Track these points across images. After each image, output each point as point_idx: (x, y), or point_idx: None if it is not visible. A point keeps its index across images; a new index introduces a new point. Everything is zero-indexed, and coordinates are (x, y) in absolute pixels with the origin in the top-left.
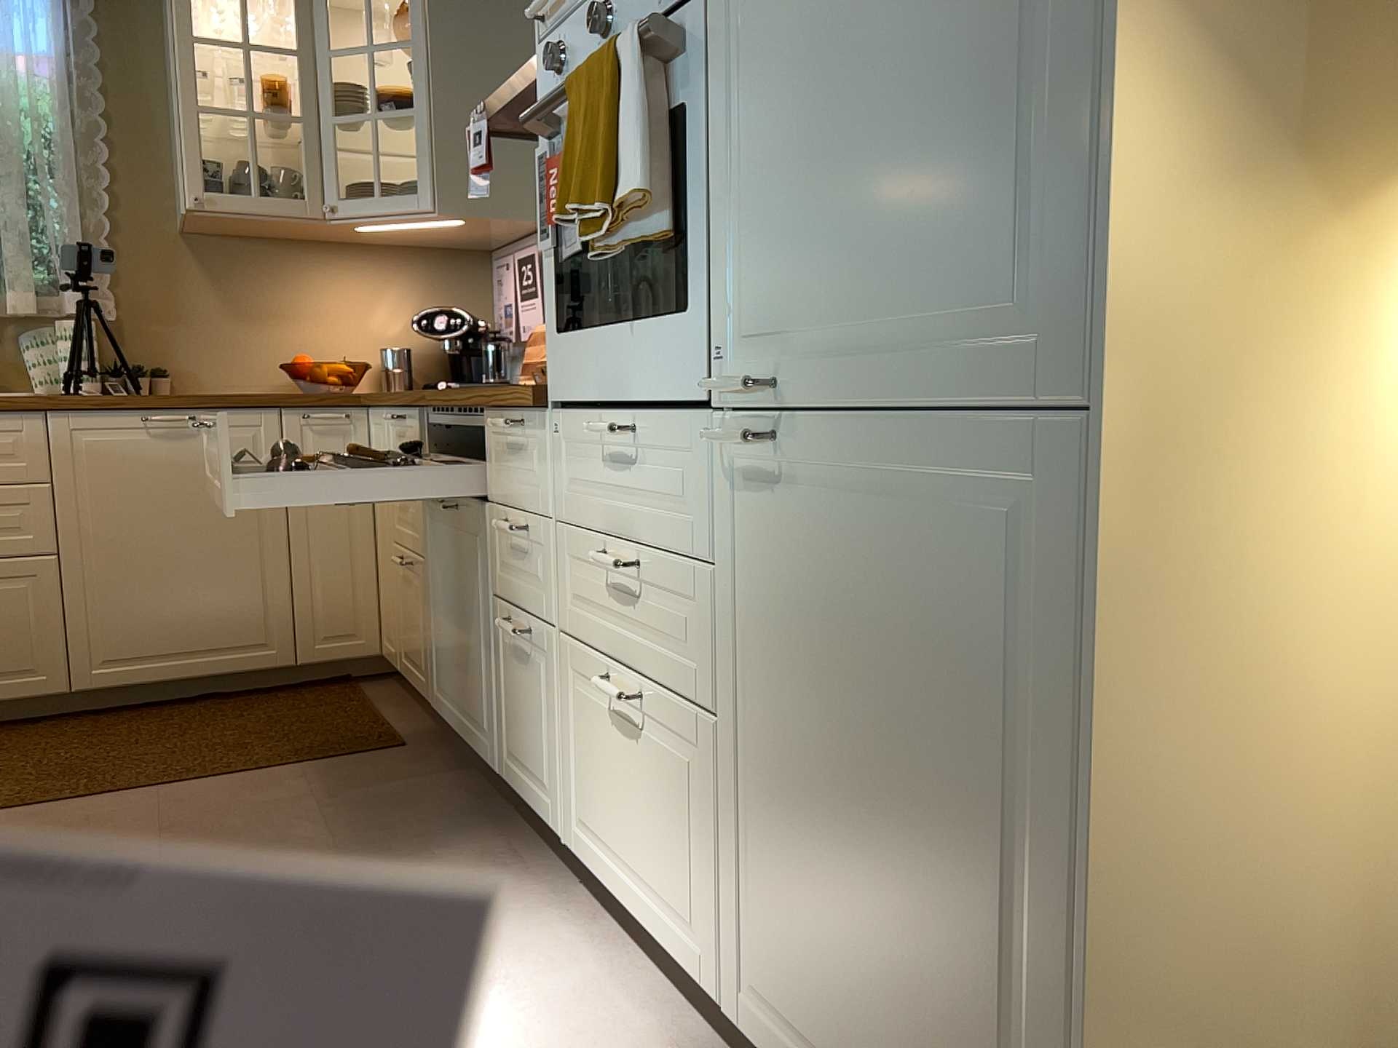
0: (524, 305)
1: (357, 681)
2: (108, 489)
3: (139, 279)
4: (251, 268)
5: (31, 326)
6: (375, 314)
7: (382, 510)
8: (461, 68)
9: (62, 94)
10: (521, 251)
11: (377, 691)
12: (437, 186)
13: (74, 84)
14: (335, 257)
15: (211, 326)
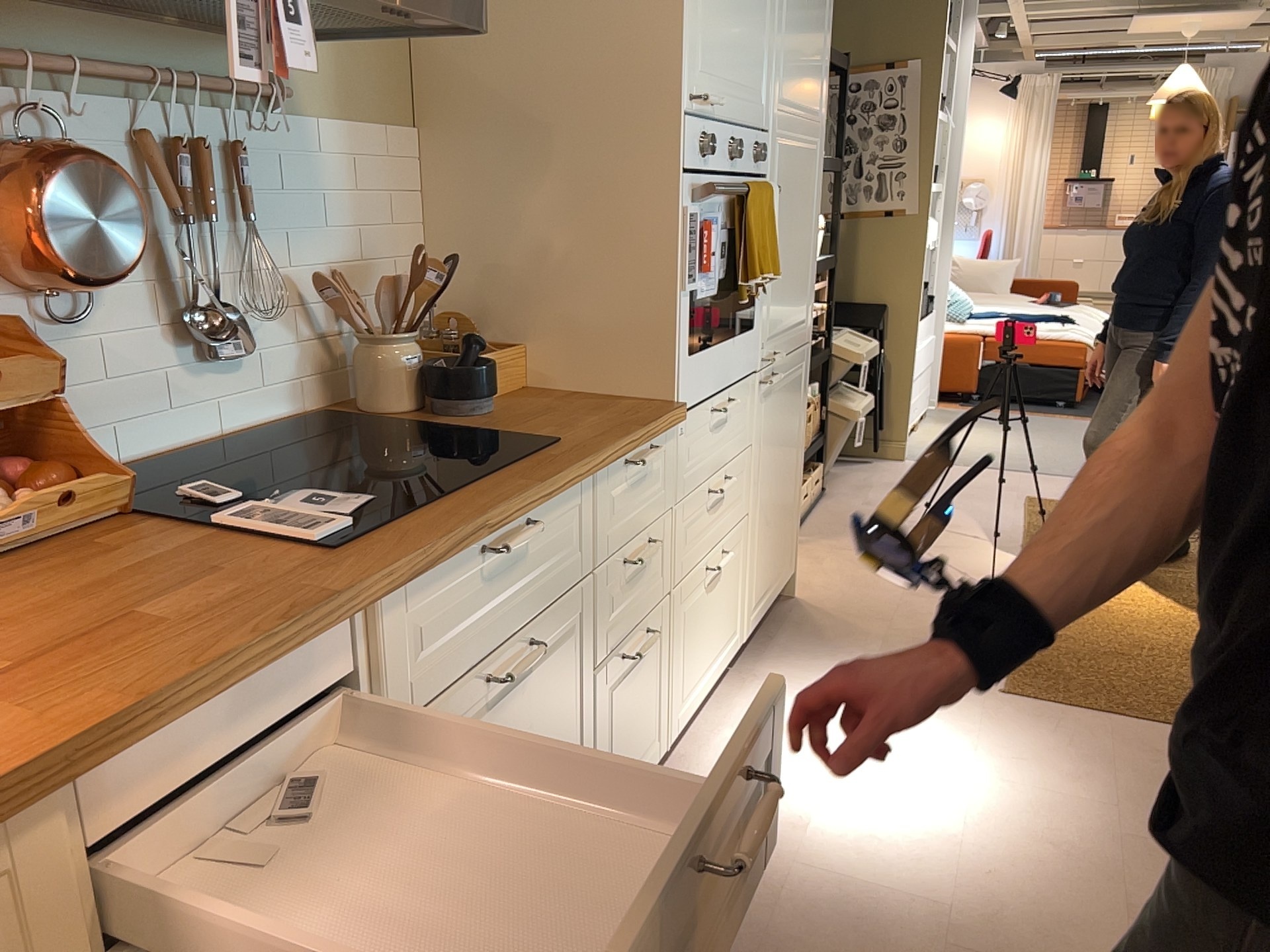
0: None
1: None
2: None
3: None
4: None
5: None
6: None
7: None
8: None
9: None
10: None
11: None
12: None
13: None
14: None
15: None
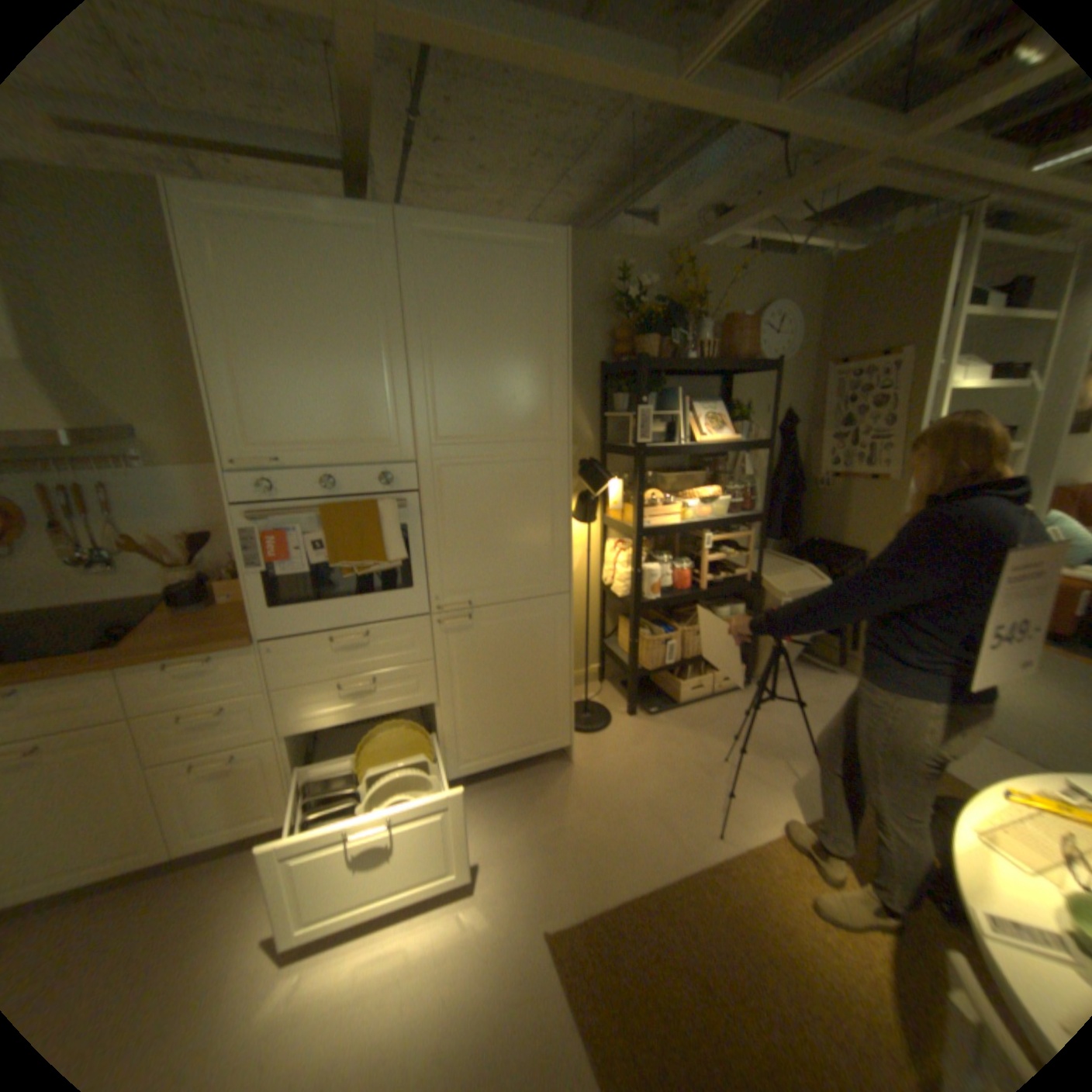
0: None
1: None
2: None
3: None
4: None
5: None
6: None
7: None
8: None
9: None
10: None
11: None
12: None
13: None
14: None
15: None
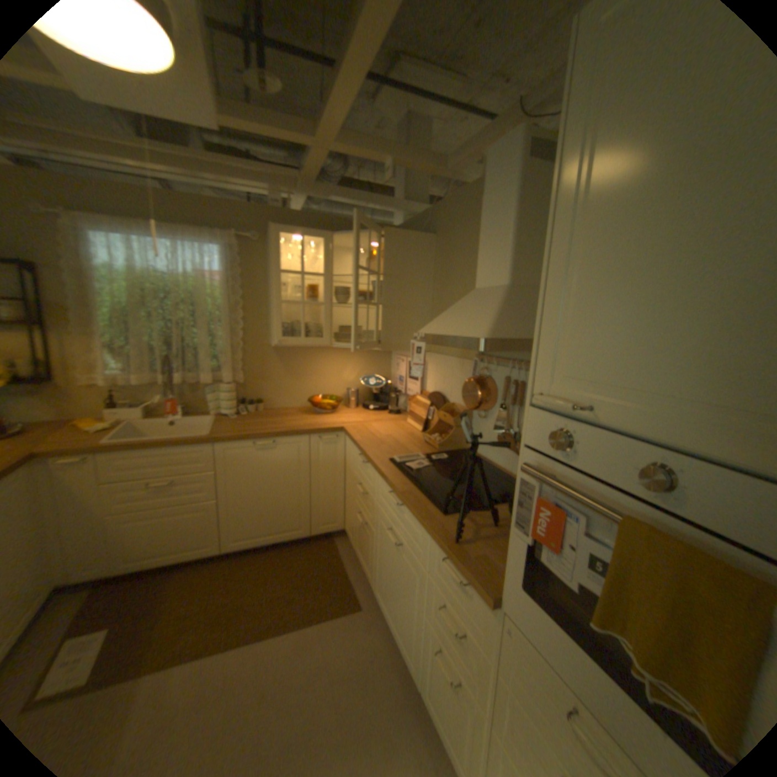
0: (410, 382)
1: (333, 538)
2: (238, 472)
3: (253, 363)
4: (298, 357)
5: (210, 383)
6: (345, 373)
7: (350, 479)
8: (396, 287)
9: (225, 289)
10: (411, 360)
11: (342, 549)
12: (382, 339)
13: (230, 283)
14: (331, 351)
15: (281, 380)
